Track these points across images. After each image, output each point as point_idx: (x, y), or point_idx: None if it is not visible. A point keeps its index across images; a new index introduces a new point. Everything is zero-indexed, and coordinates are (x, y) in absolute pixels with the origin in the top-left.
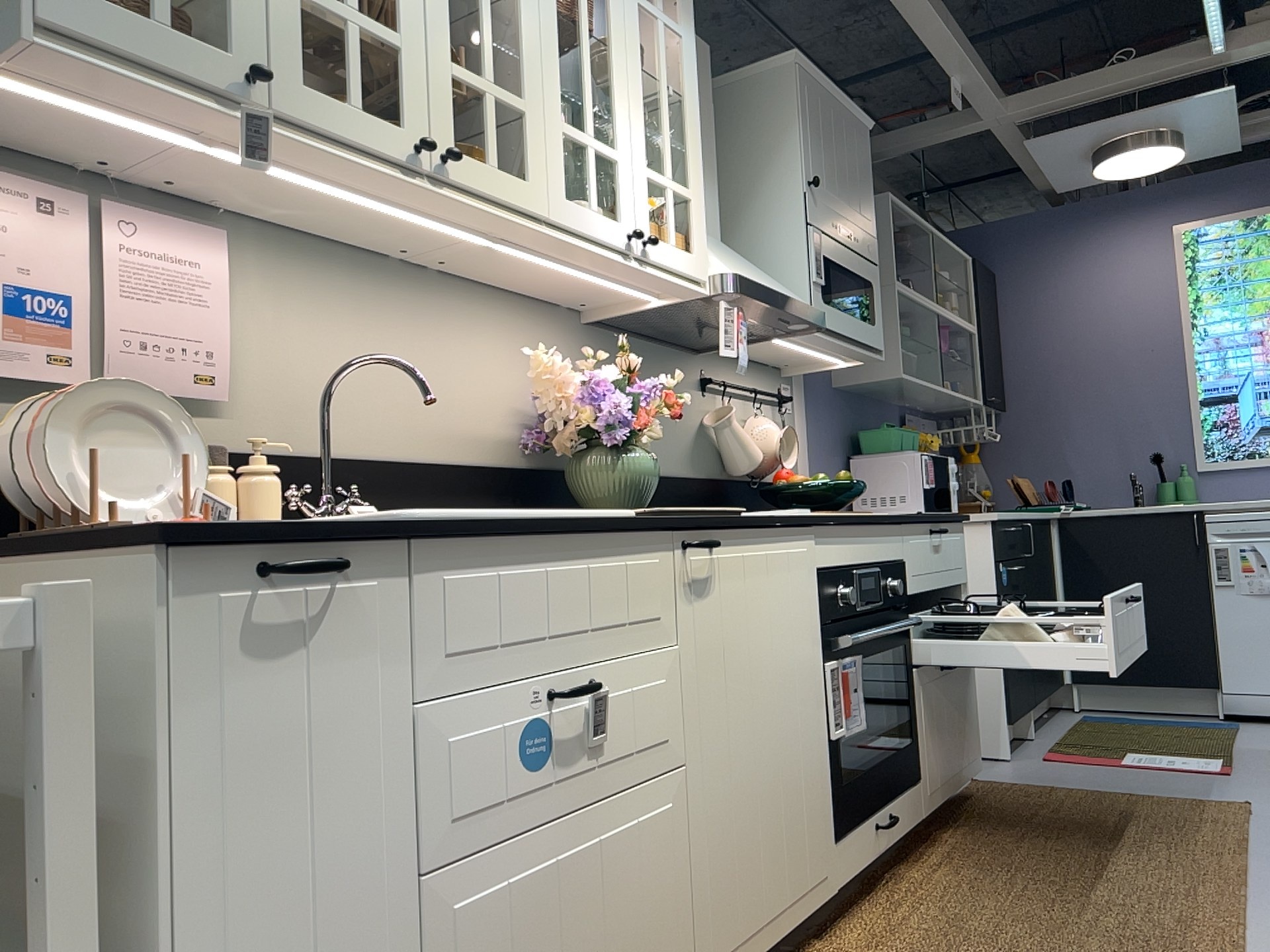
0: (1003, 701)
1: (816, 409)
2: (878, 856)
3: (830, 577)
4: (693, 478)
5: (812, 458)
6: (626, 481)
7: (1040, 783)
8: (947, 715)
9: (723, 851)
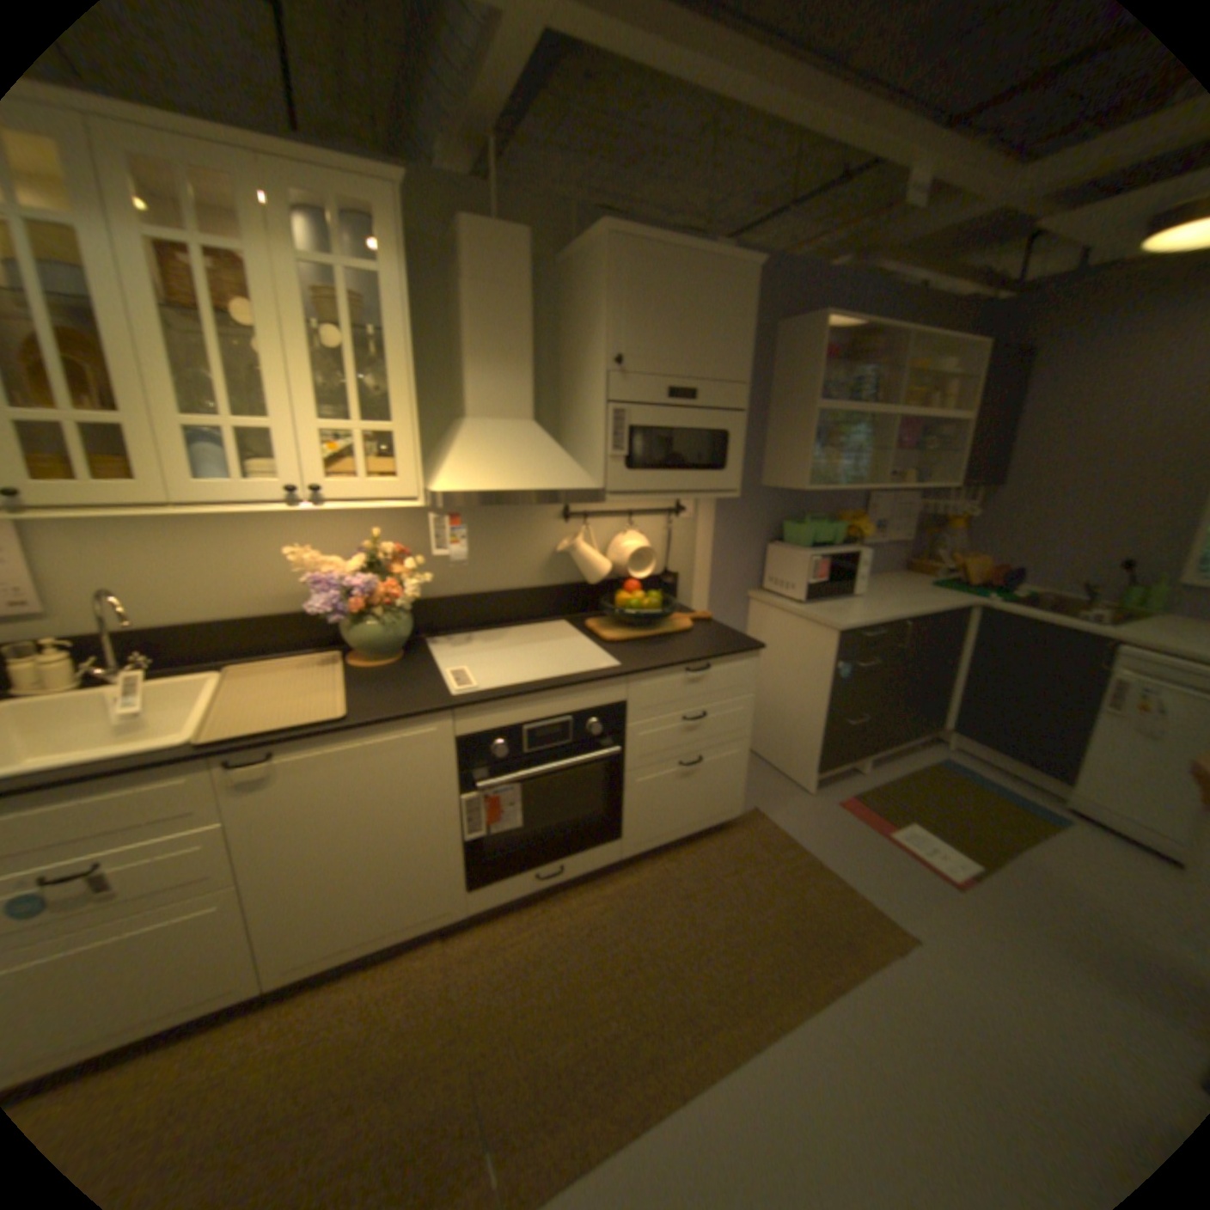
0: (818, 759)
1: (728, 509)
2: (538, 891)
3: (481, 738)
4: (541, 588)
5: (713, 549)
6: (366, 641)
7: (796, 836)
8: (679, 795)
9: (294, 920)
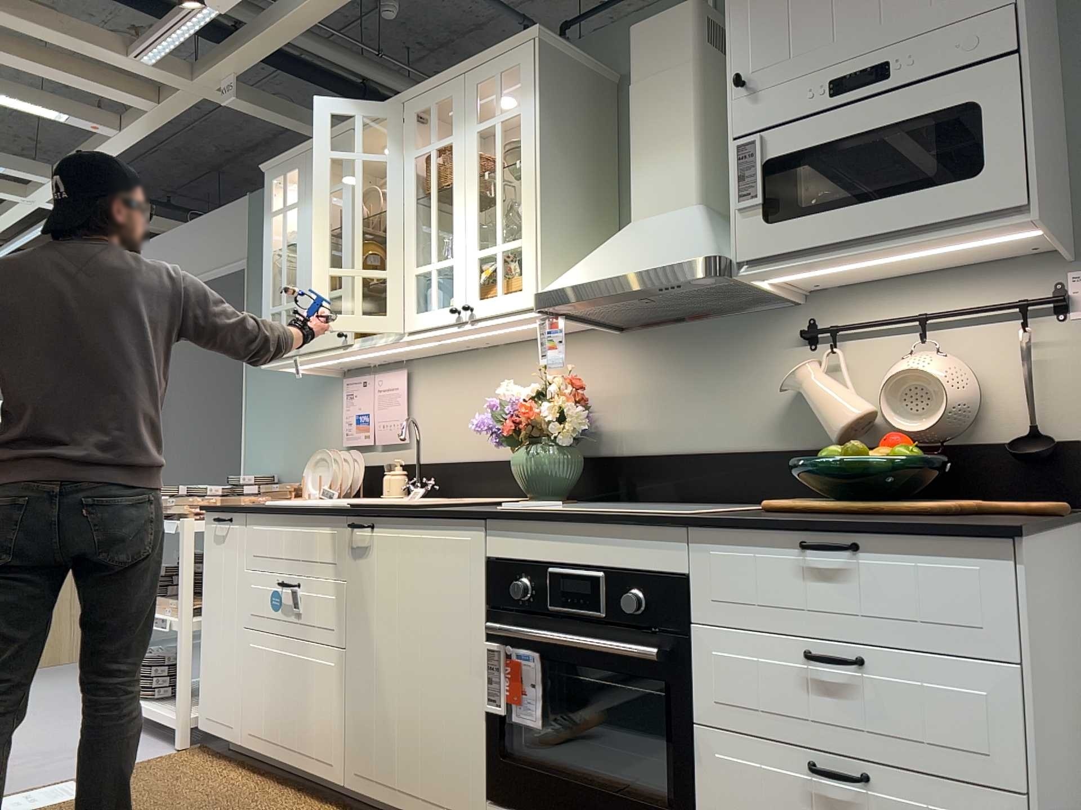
0: None
1: None
2: None
3: (506, 569)
4: (769, 451)
5: None
6: (518, 473)
7: None
8: None
9: (364, 714)
